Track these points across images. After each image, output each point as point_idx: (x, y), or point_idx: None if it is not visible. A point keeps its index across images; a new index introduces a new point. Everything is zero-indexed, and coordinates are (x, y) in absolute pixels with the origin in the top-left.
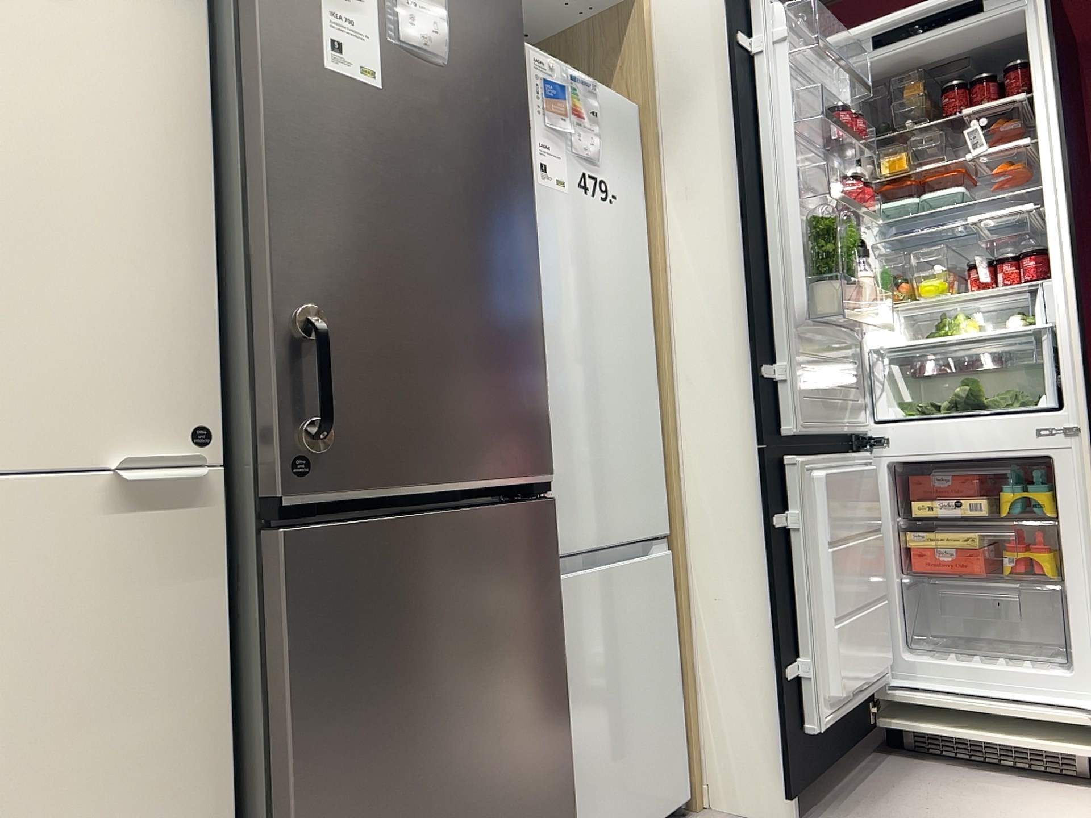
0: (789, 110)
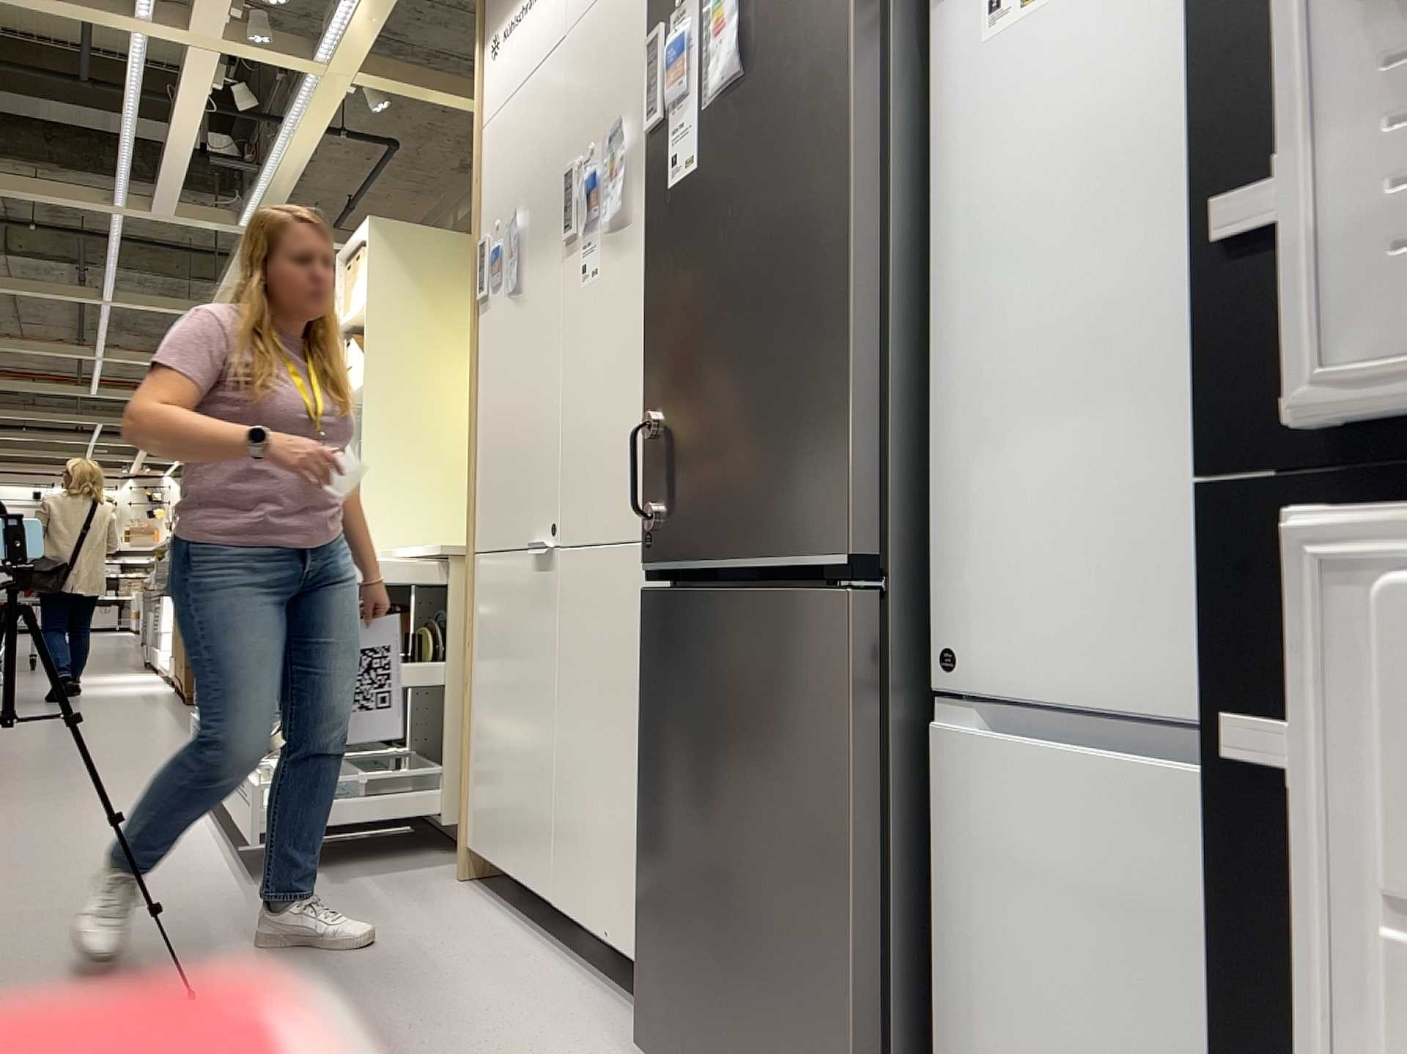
0: None
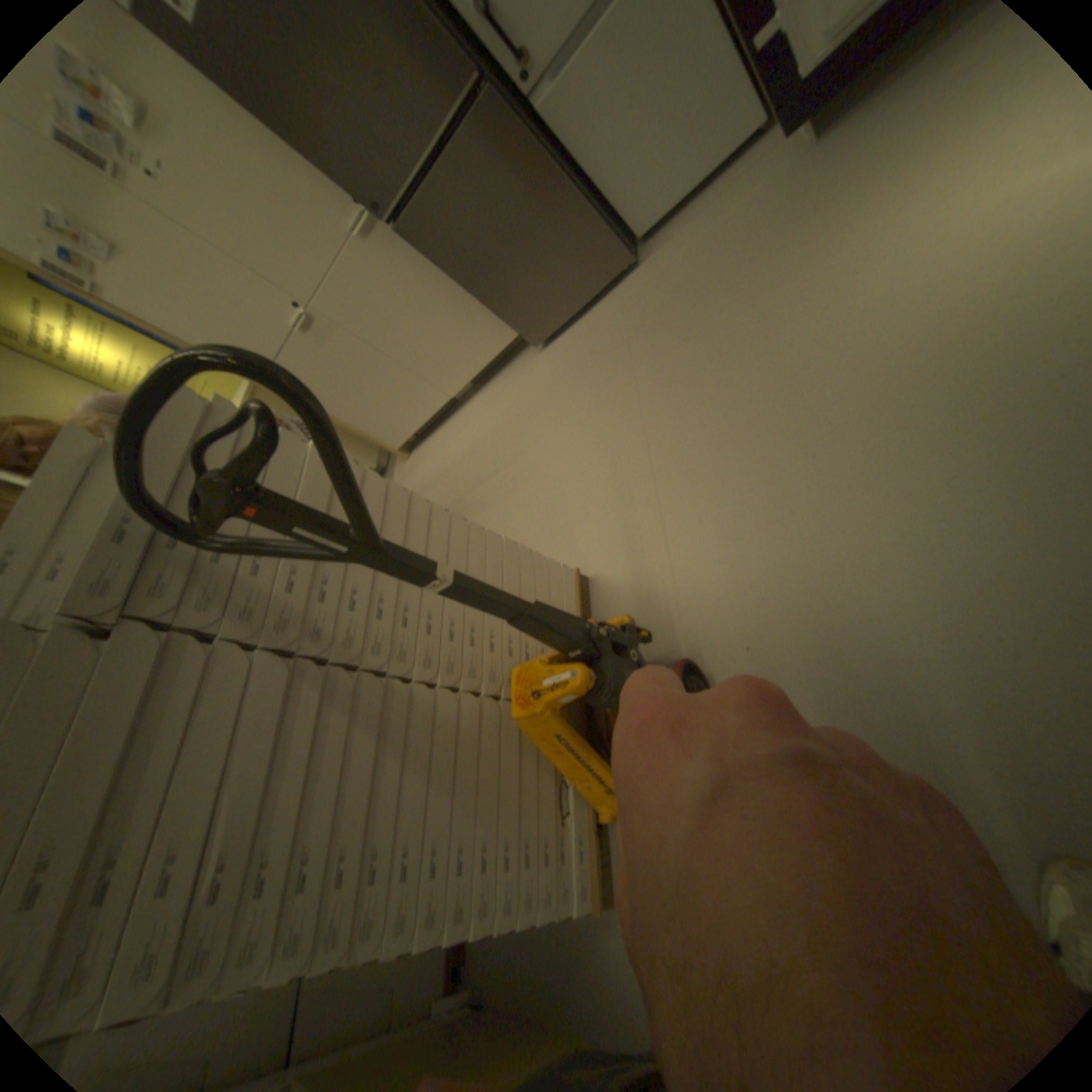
0: None
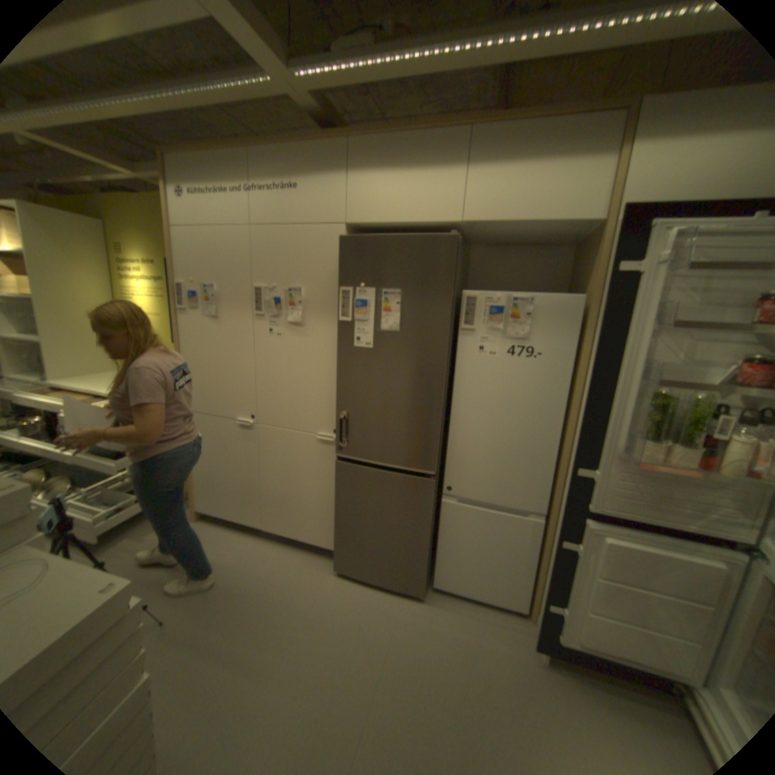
0: (653, 317)
